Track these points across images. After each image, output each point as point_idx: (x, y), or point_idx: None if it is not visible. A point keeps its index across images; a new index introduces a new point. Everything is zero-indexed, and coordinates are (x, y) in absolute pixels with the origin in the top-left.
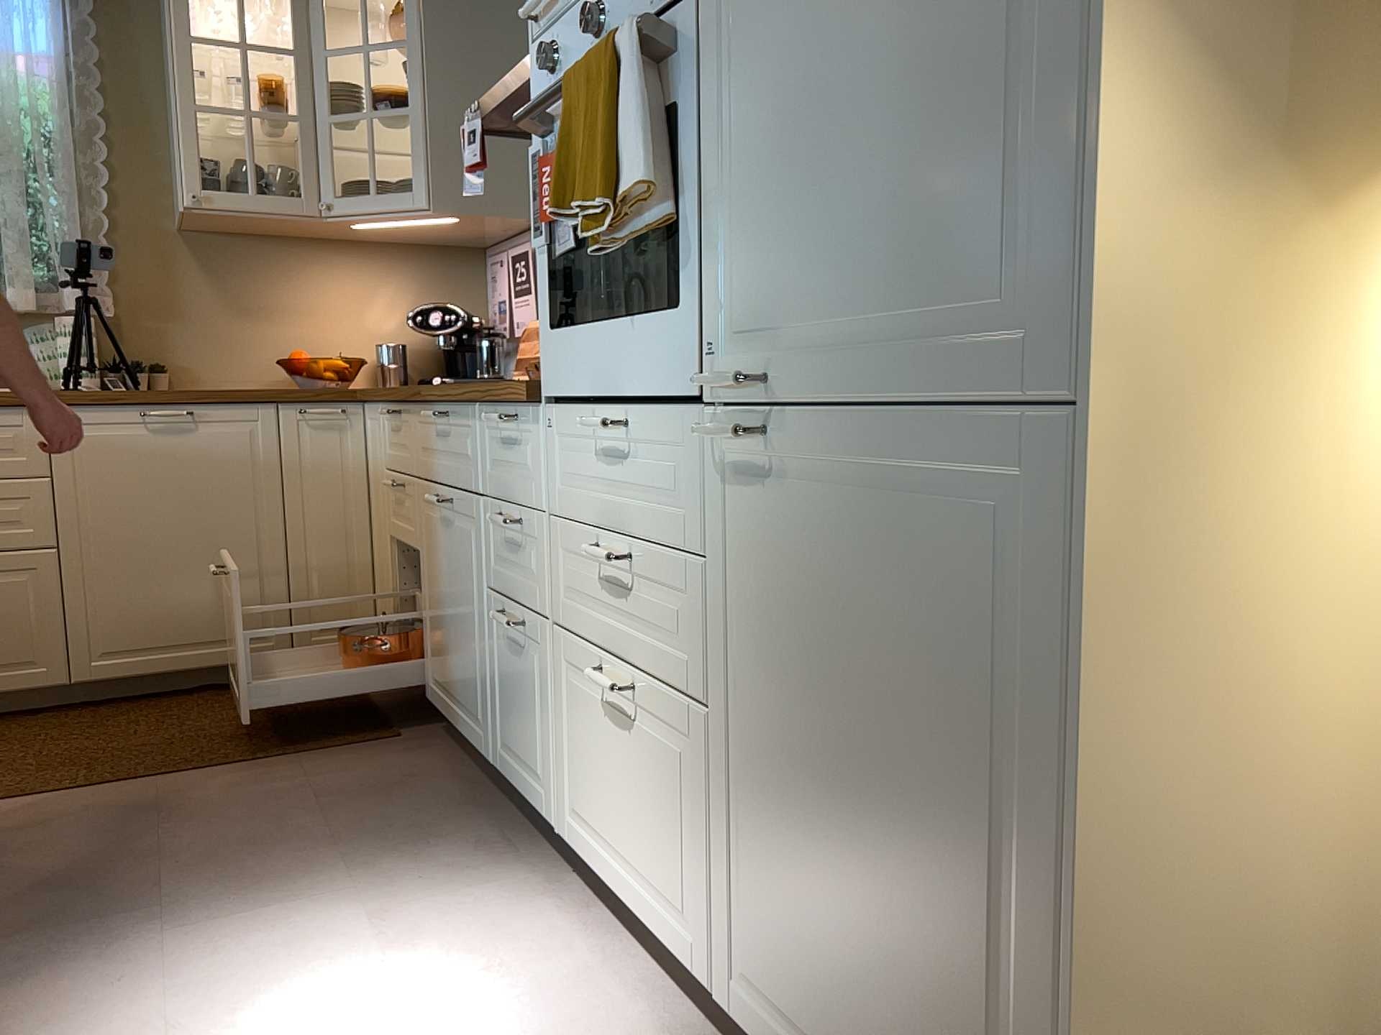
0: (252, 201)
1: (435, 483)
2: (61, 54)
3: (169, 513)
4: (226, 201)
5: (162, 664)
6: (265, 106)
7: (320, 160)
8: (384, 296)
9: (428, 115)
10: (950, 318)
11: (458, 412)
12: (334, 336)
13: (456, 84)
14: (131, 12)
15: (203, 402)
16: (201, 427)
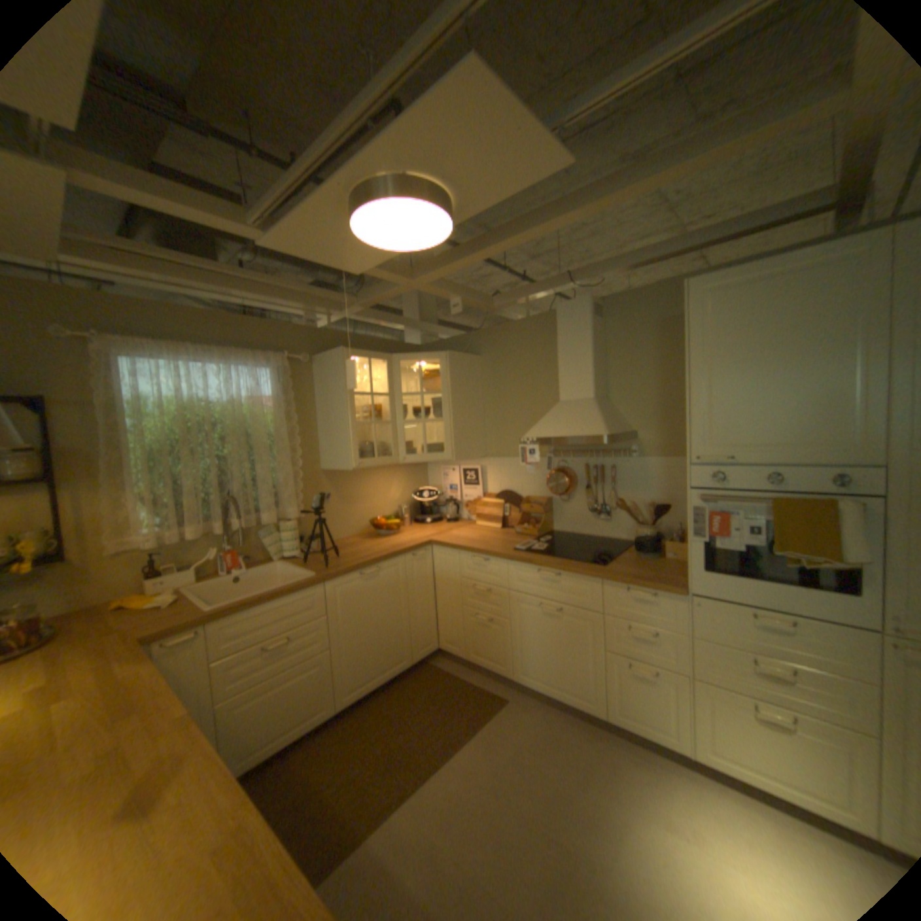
0: (376, 462)
1: (532, 596)
2: (279, 399)
3: (371, 618)
4: (367, 464)
5: (370, 690)
6: (372, 417)
7: (396, 439)
8: (395, 485)
9: (449, 422)
10: None
11: (574, 577)
12: (379, 506)
13: (459, 409)
14: (300, 374)
15: (382, 563)
16: (381, 574)
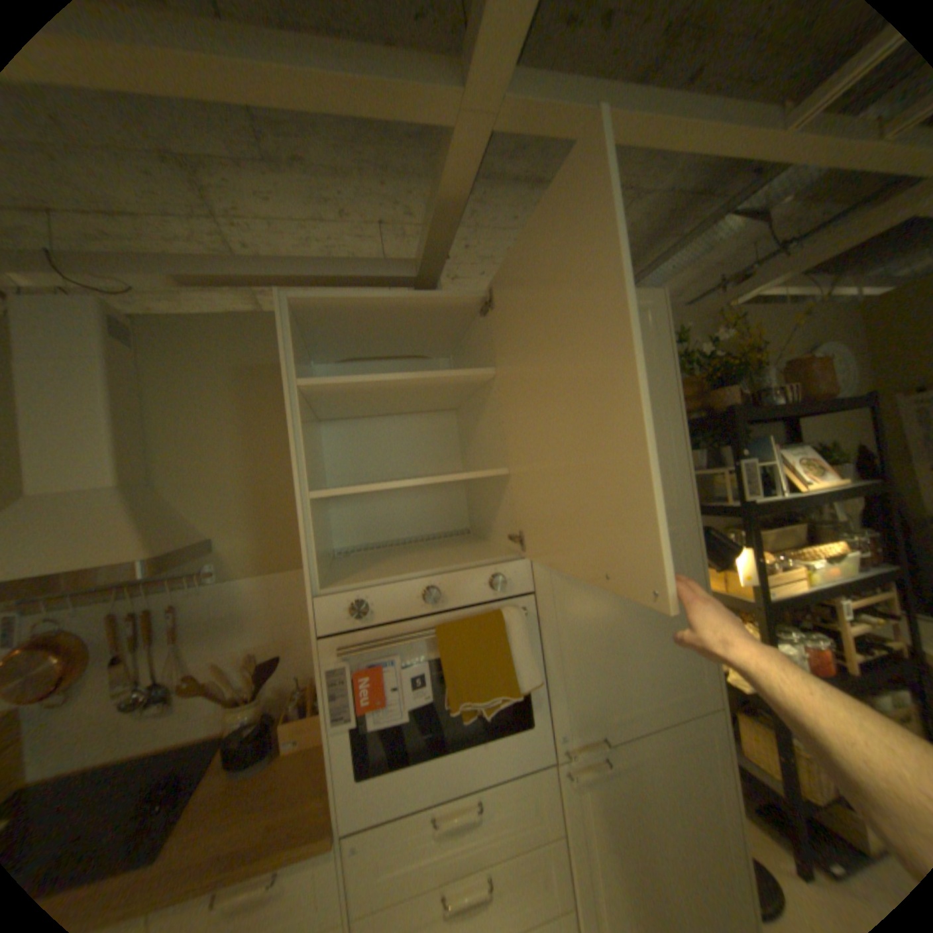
0: None
1: None
2: None
3: None
4: None
5: None
6: None
7: None
8: None
9: None
10: (677, 699)
11: None
12: None
13: None
14: None
15: None
16: None
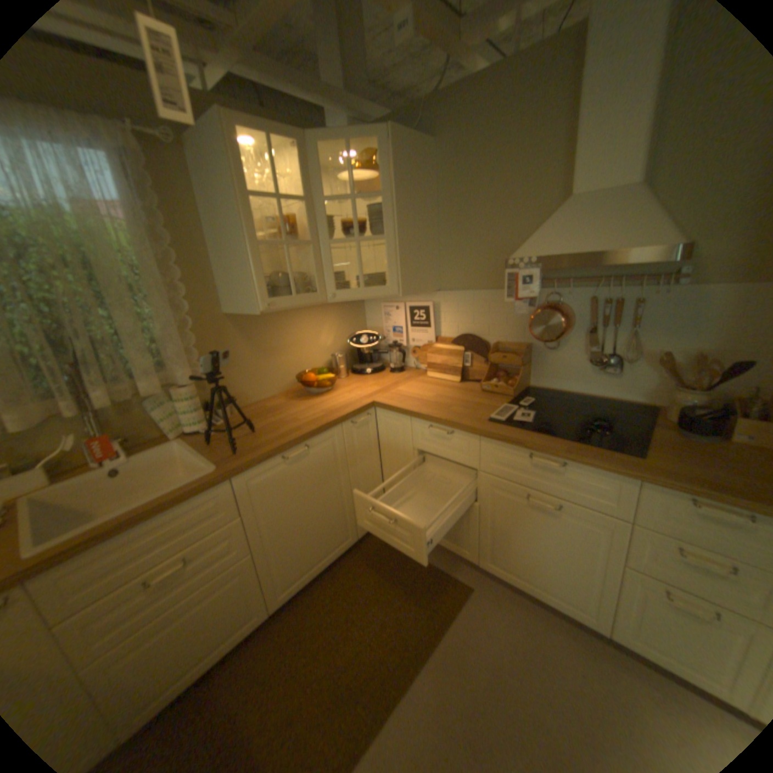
0: (295, 300)
1: (514, 482)
2: (132, 202)
3: (303, 504)
4: (282, 303)
5: (309, 578)
6: (284, 234)
7: (321, 267)
8: (326, 328)
9: (394, 240)
10: None
11: (591, 470)
12: (308, 355)
13: (407, 219)
14: (165, 164)
15: (312, 437)
16: (311, 451)
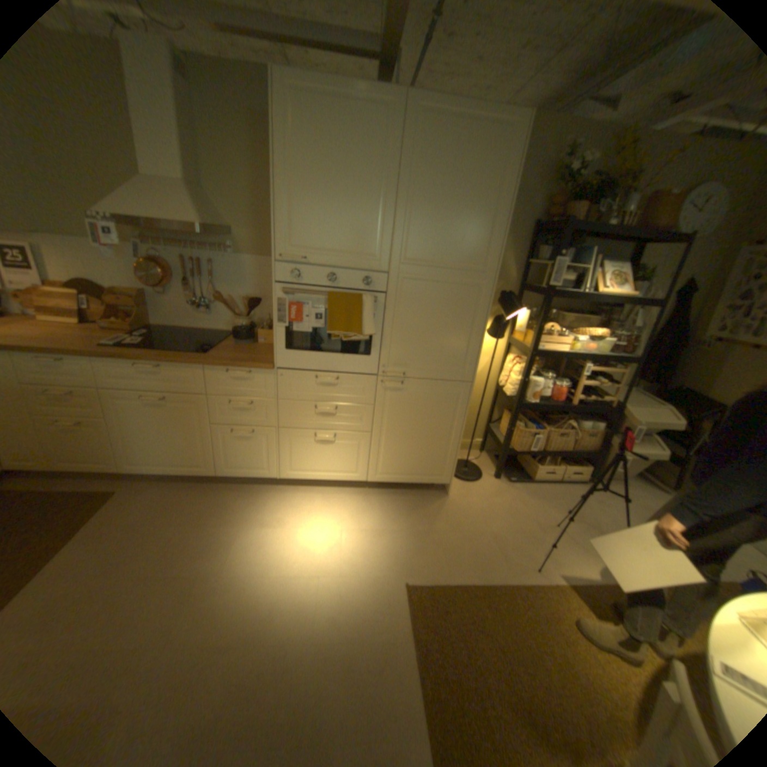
0: None
1: (128, 392)
2: None
3: None
4: None
5: None
6: None
7: None
8: None
9: None
10: (447, 369)
11: (174, 367)
12: None
13: None
14: None
15: None
16: None
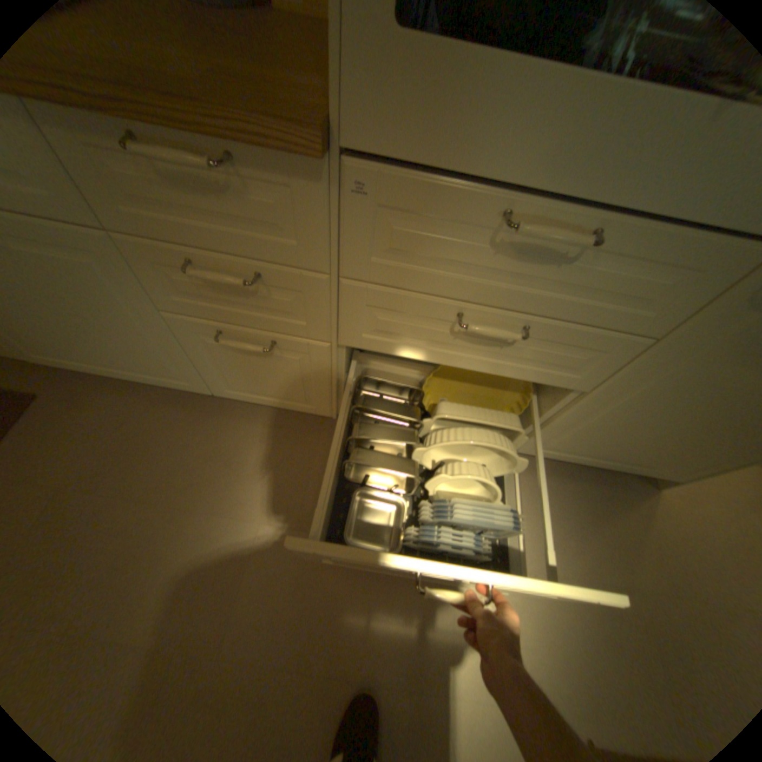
0: None
1: None
2: None
3: None
4: None
5: None
6: None
7: None
8: None
9: None
10: None
11: None
12: None
13: None
14: None
15: None
16: None
